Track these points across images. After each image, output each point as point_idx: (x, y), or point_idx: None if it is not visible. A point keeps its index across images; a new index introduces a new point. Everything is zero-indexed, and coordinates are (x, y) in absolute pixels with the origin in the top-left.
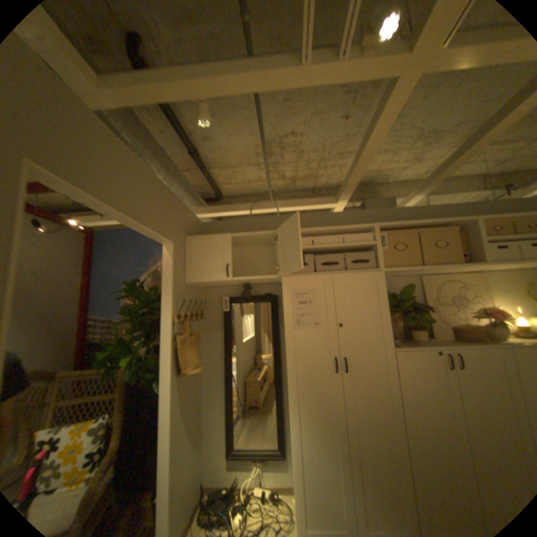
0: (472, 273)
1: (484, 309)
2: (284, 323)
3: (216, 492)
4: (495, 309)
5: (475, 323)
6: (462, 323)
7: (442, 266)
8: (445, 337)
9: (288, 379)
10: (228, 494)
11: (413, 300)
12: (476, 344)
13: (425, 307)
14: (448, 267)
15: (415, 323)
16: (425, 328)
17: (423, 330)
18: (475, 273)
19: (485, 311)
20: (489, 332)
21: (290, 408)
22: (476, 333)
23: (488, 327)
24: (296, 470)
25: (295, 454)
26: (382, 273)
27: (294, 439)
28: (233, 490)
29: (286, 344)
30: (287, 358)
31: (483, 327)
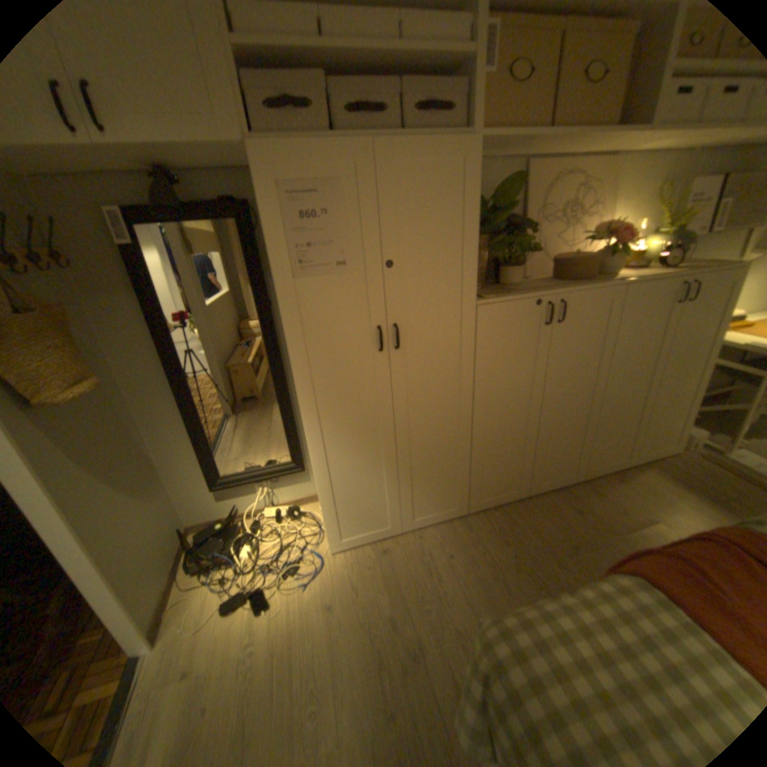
0: (606, 154)
1: (610, 223)
2: (272, 265)
3: (207, 528)
4: (623, 223)
5: (583, 249)
6: (567, 249)
7: (585, 128)
8: (539, 273)
9: (294, 373)
10: (225, 525)
11: (510, 209)
12: (585, 282)
13: (527, 222)
14: (593, 133)
15: (512, 252)
16: (519, 261)
17: (519, 263)
18: (609, 155)
19: (610, 226)
20: (603, 261)
21: (303, 416)
22: (589, 265)
23: (603, 253)
24: (323, 489)
25: (319, 472)
26: (478, 138)
27: (316, 454)
28: (233, 518)
29: (282, 310)
30: (287, 336)
31: (598, 254)
